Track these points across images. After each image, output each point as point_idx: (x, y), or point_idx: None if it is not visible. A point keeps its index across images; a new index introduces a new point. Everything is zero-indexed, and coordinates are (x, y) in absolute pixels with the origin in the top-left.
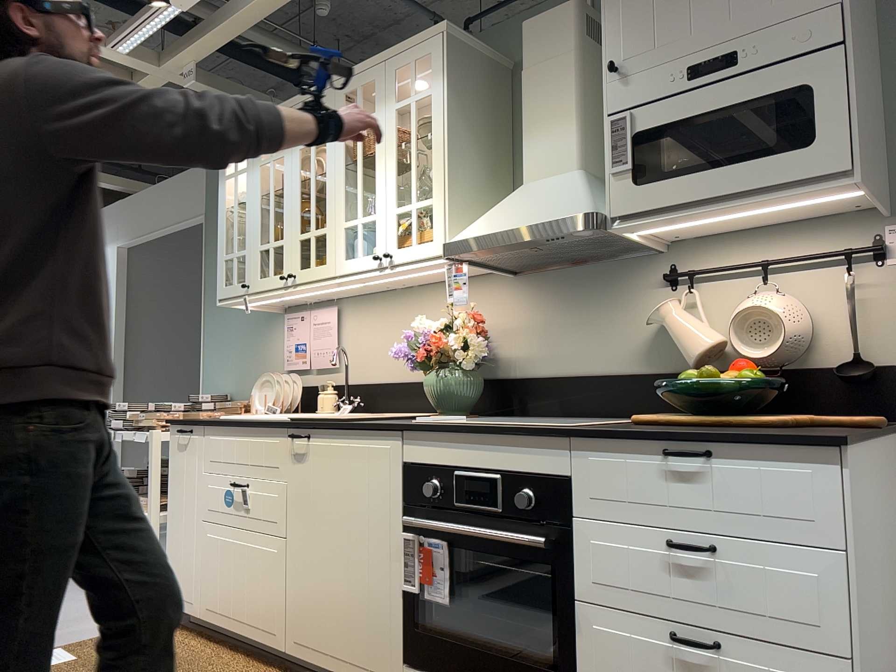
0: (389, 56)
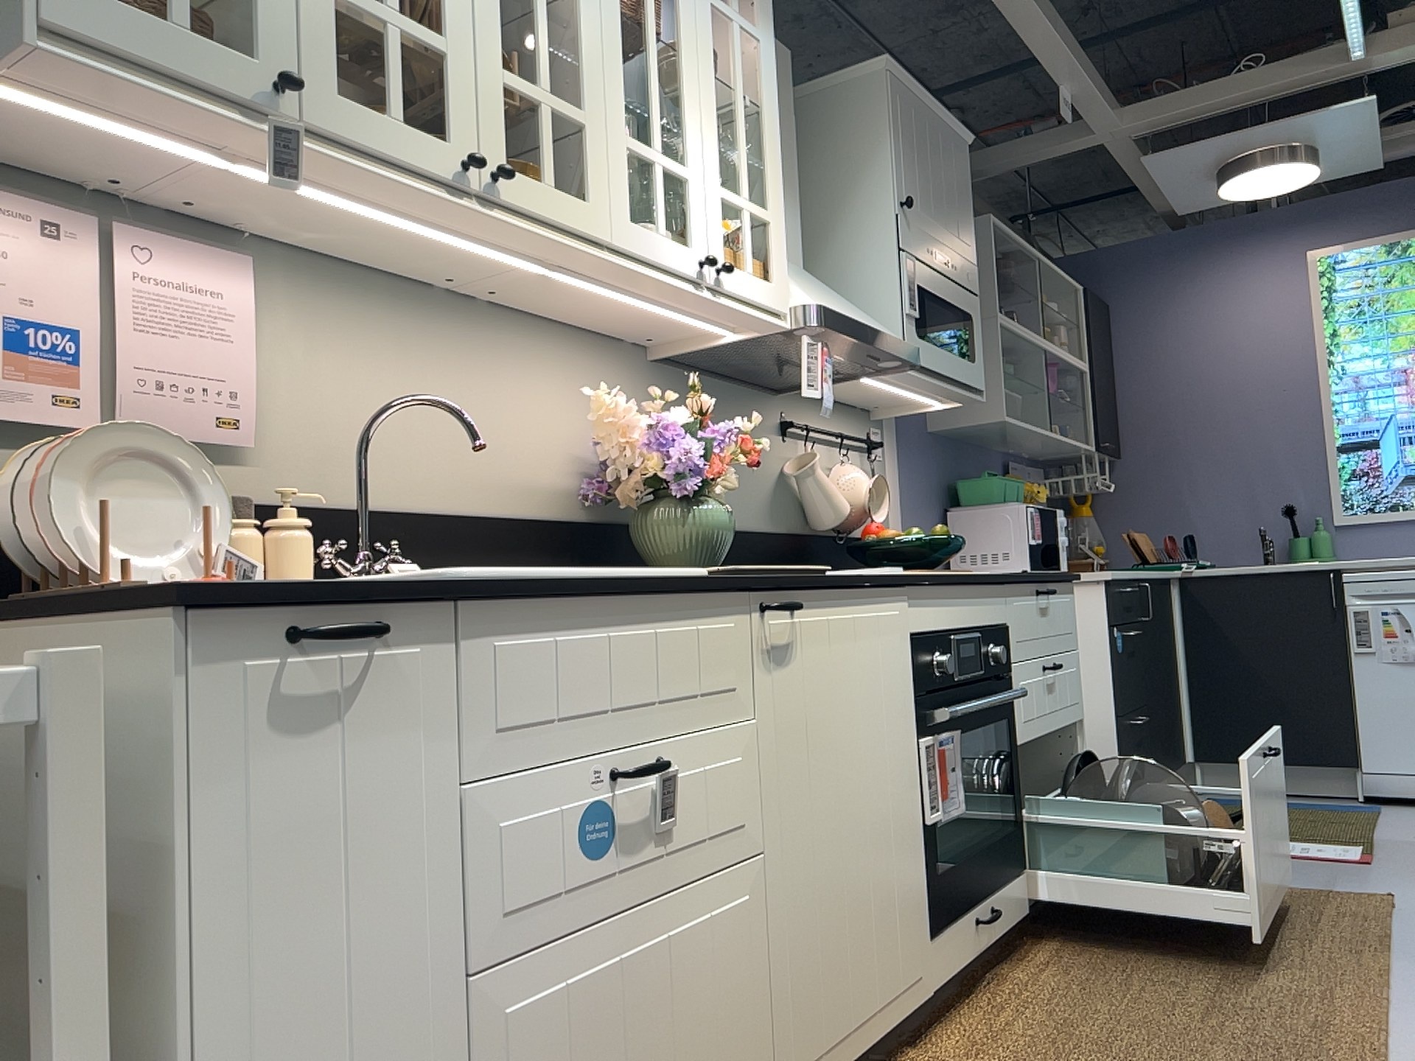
0: None
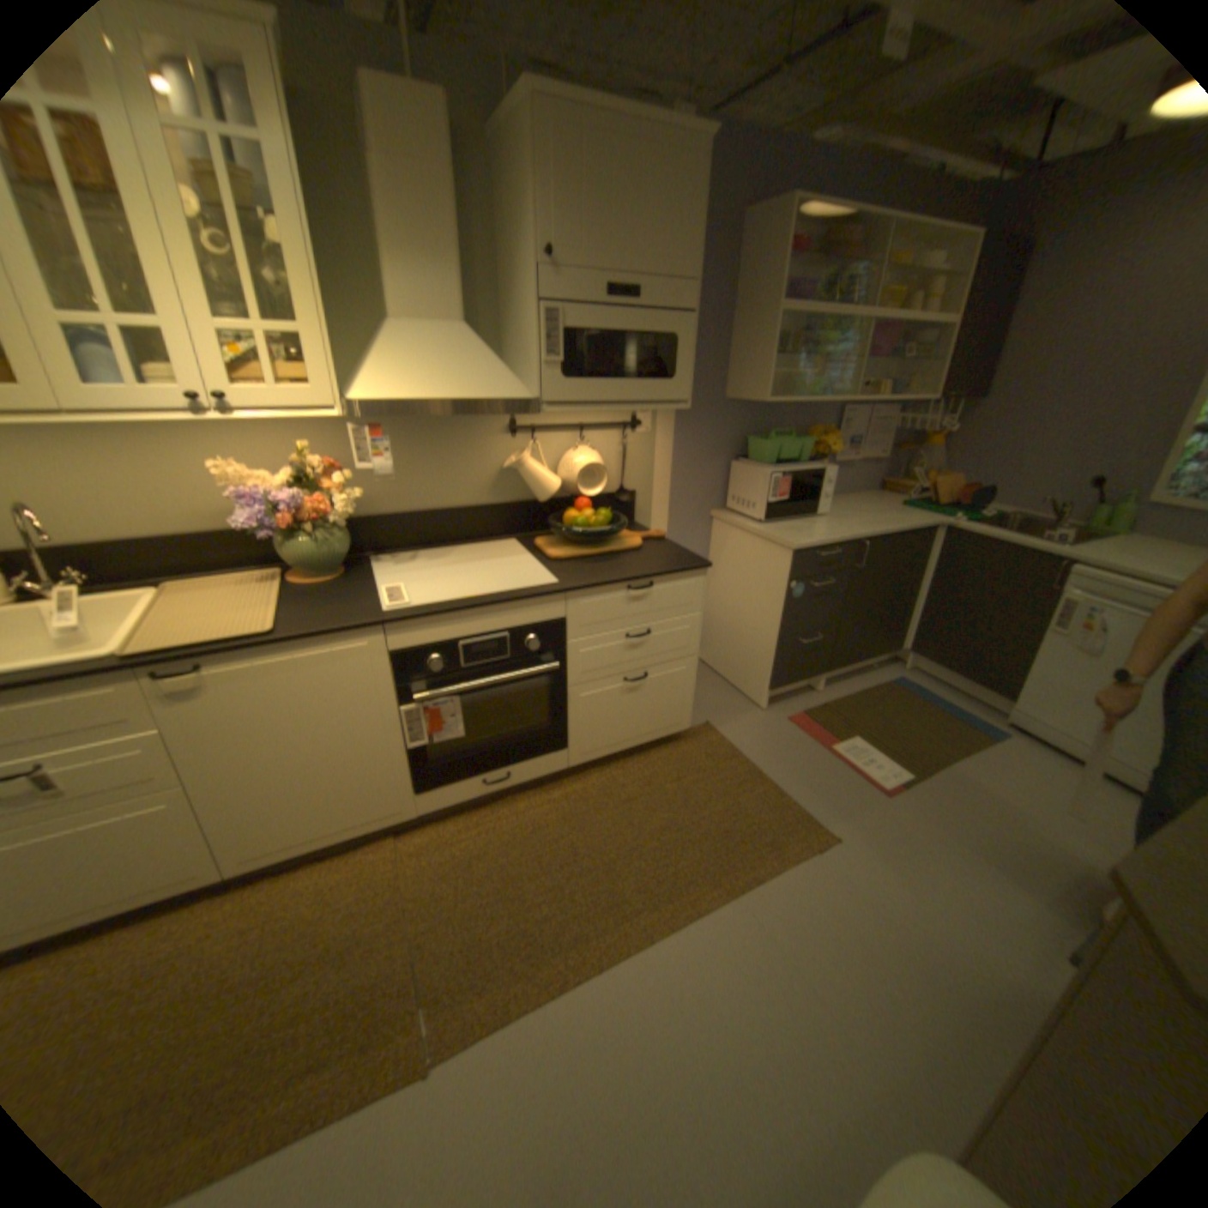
0: None
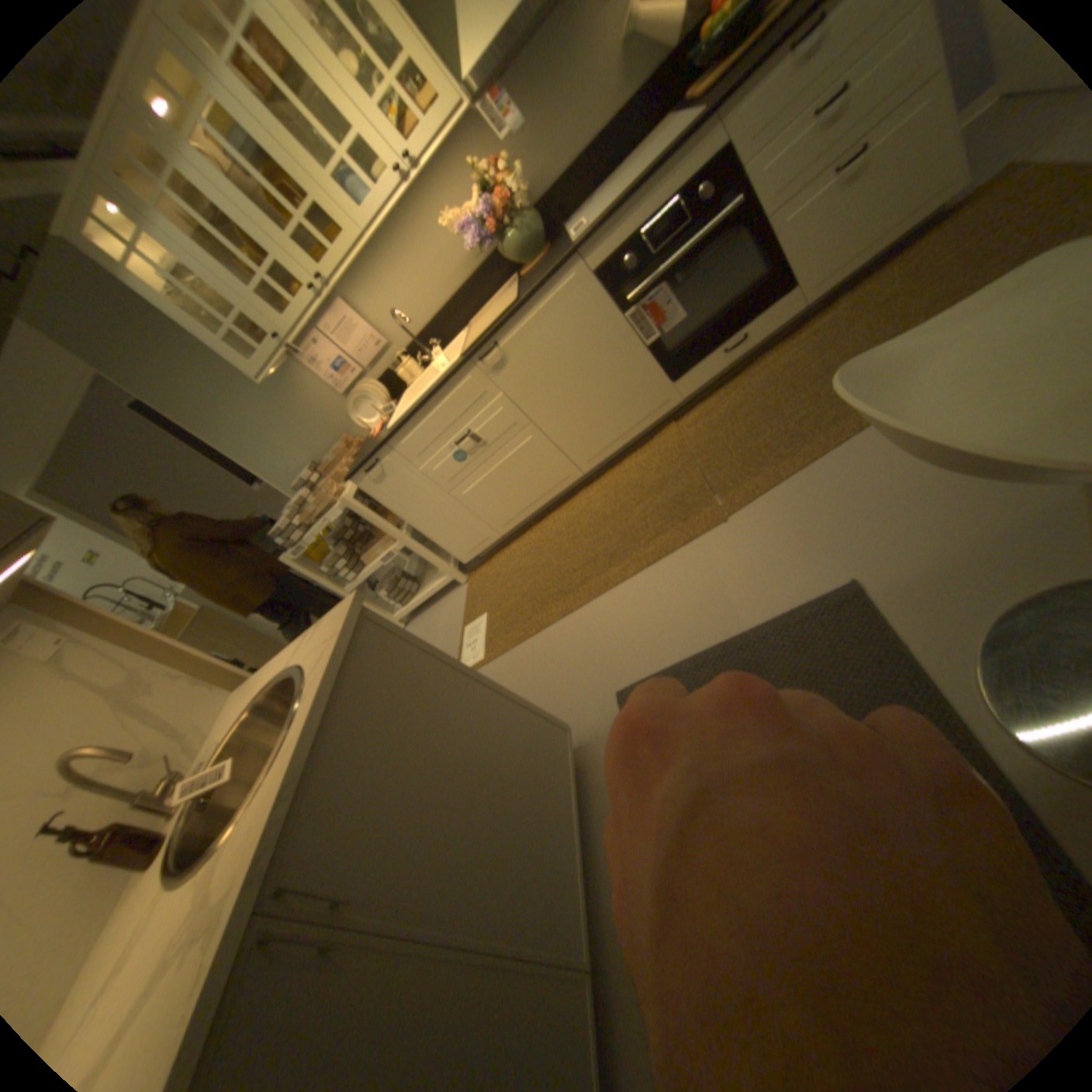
0: None
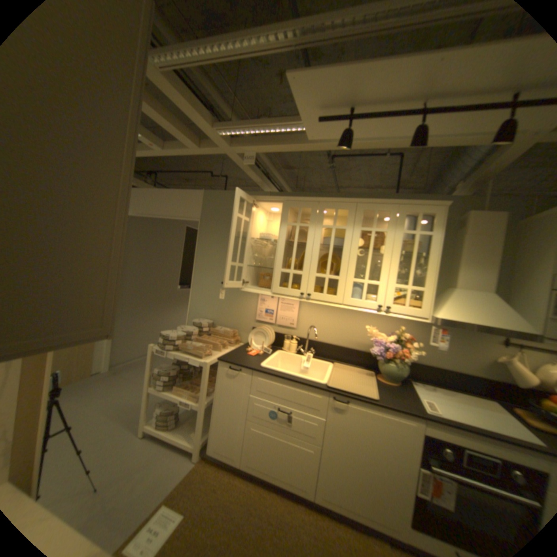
0: (404, 202)
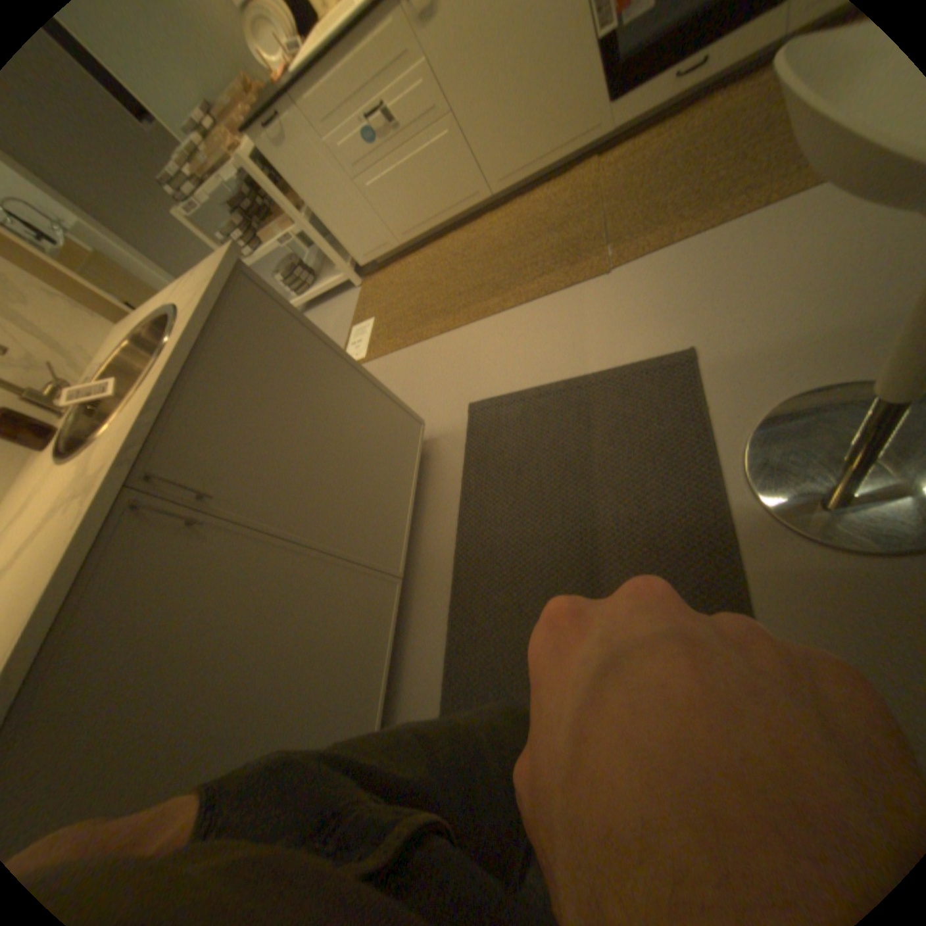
0: None
